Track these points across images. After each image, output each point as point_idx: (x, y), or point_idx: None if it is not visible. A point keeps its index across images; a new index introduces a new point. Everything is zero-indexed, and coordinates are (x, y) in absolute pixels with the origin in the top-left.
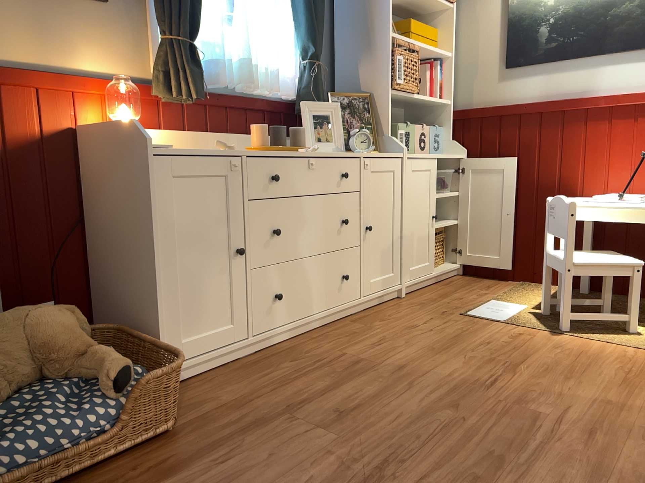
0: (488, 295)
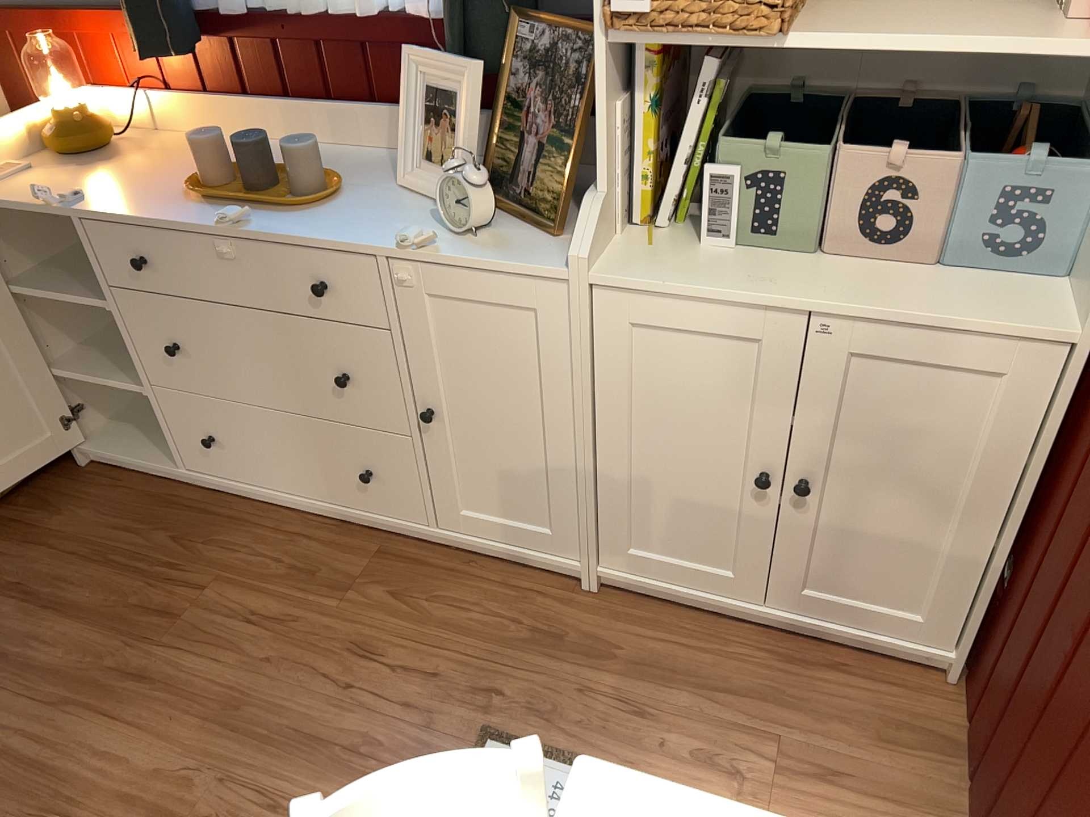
0: (714, 776)
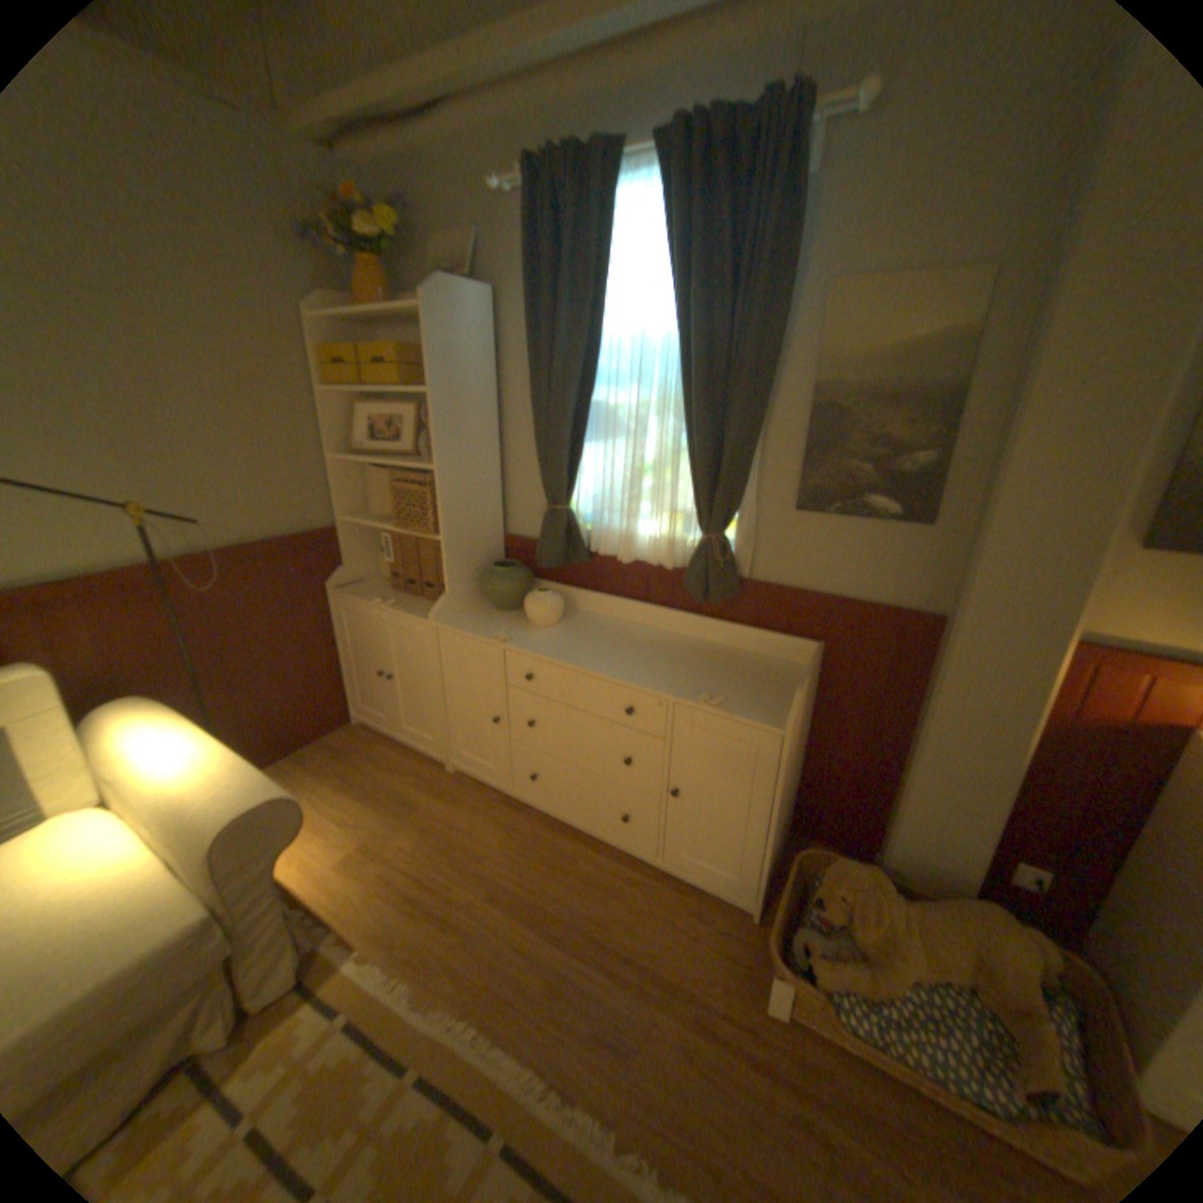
0: None
